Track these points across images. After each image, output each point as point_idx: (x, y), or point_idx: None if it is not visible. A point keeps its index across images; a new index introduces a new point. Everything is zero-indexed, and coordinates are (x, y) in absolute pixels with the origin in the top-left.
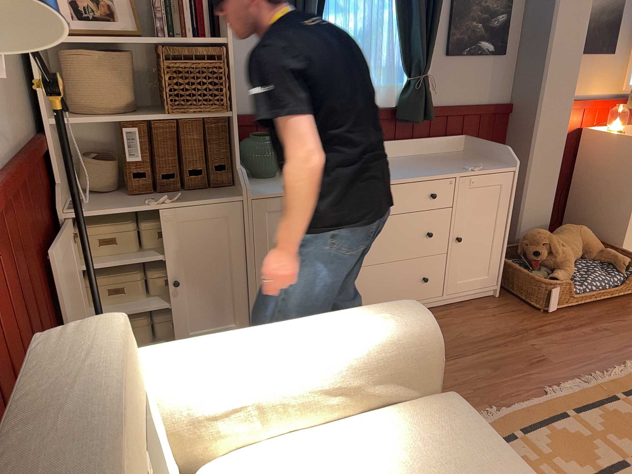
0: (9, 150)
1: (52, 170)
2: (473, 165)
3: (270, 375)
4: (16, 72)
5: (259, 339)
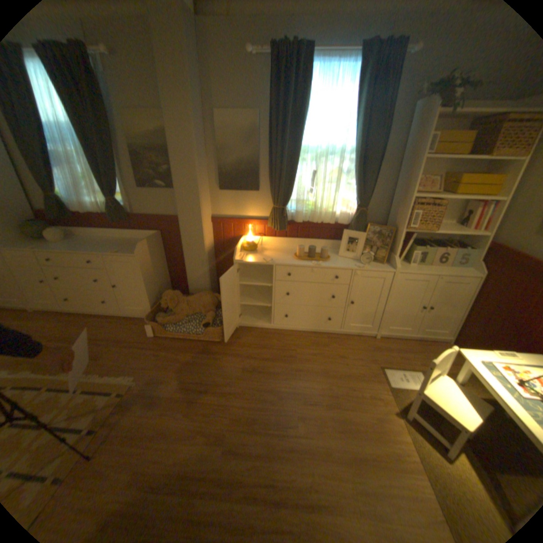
0: None
1: None
2: (119, 250)
3: None
4: None
5: None
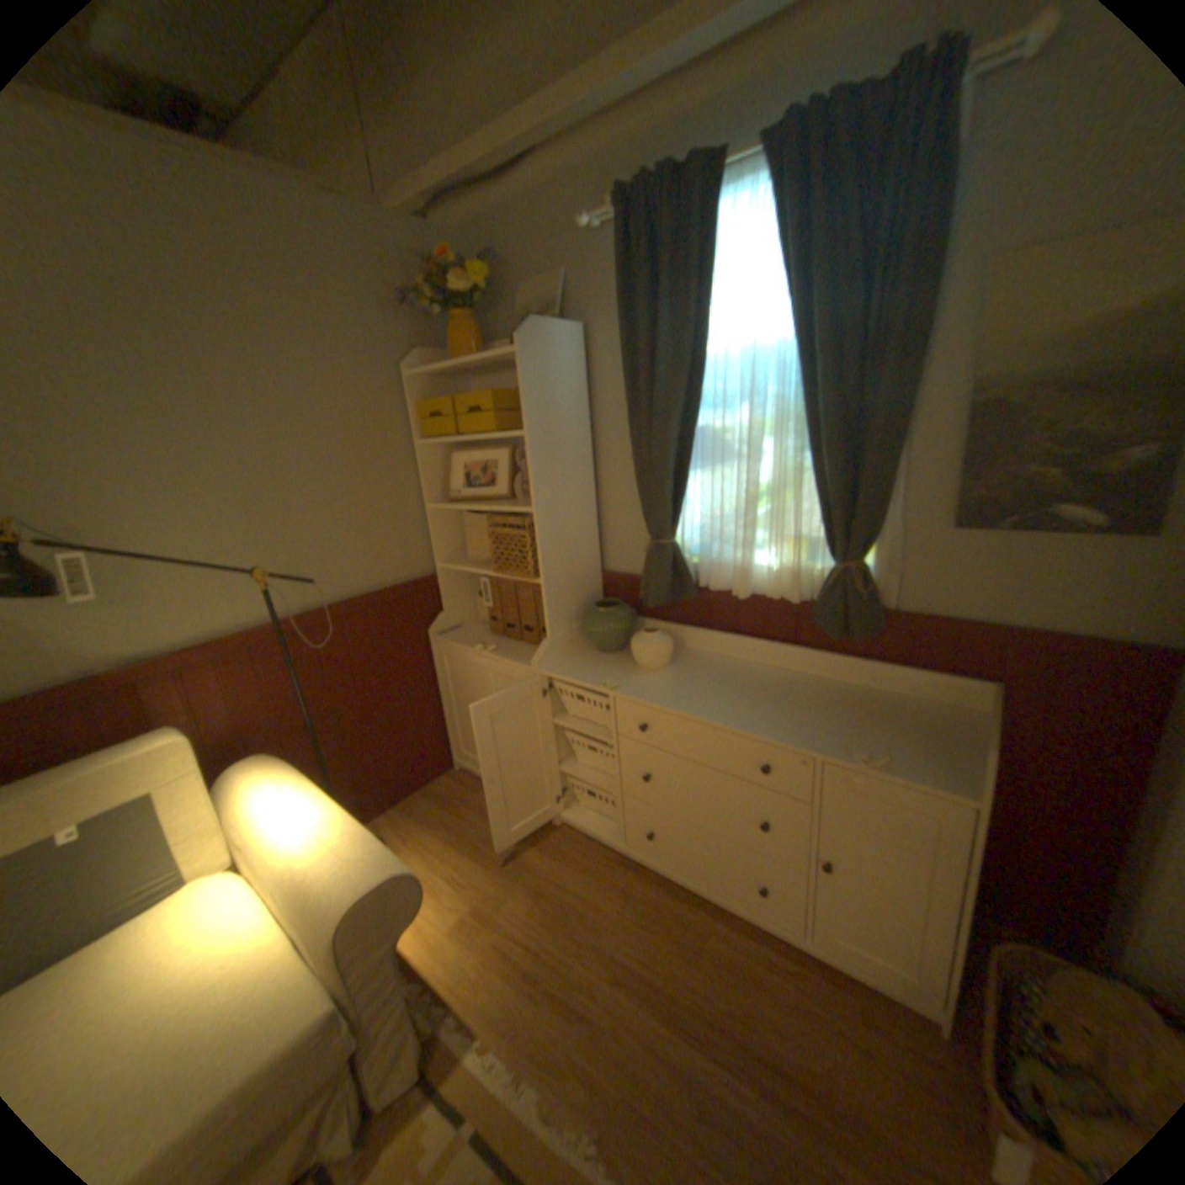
0: (351, 592)
1: (442, 599)
2: (888, 753)
3: (257, 843)
4: (407, 530)
5: (287, 810)
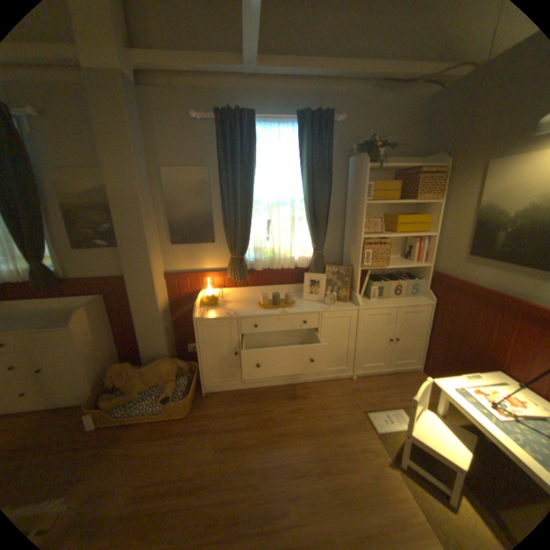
0: None
1: None
2: (48, 324)
3: None
4: None
5: None
